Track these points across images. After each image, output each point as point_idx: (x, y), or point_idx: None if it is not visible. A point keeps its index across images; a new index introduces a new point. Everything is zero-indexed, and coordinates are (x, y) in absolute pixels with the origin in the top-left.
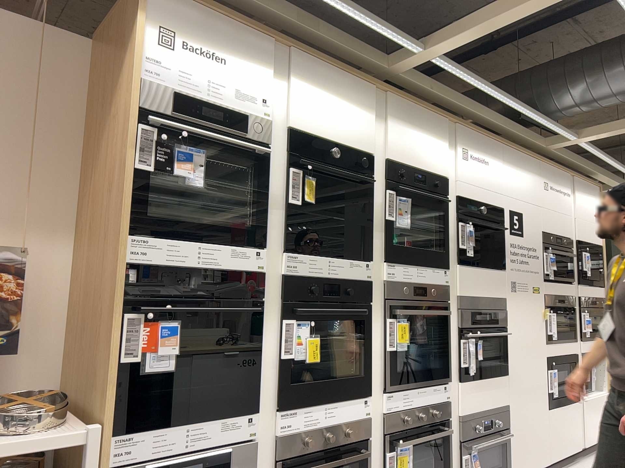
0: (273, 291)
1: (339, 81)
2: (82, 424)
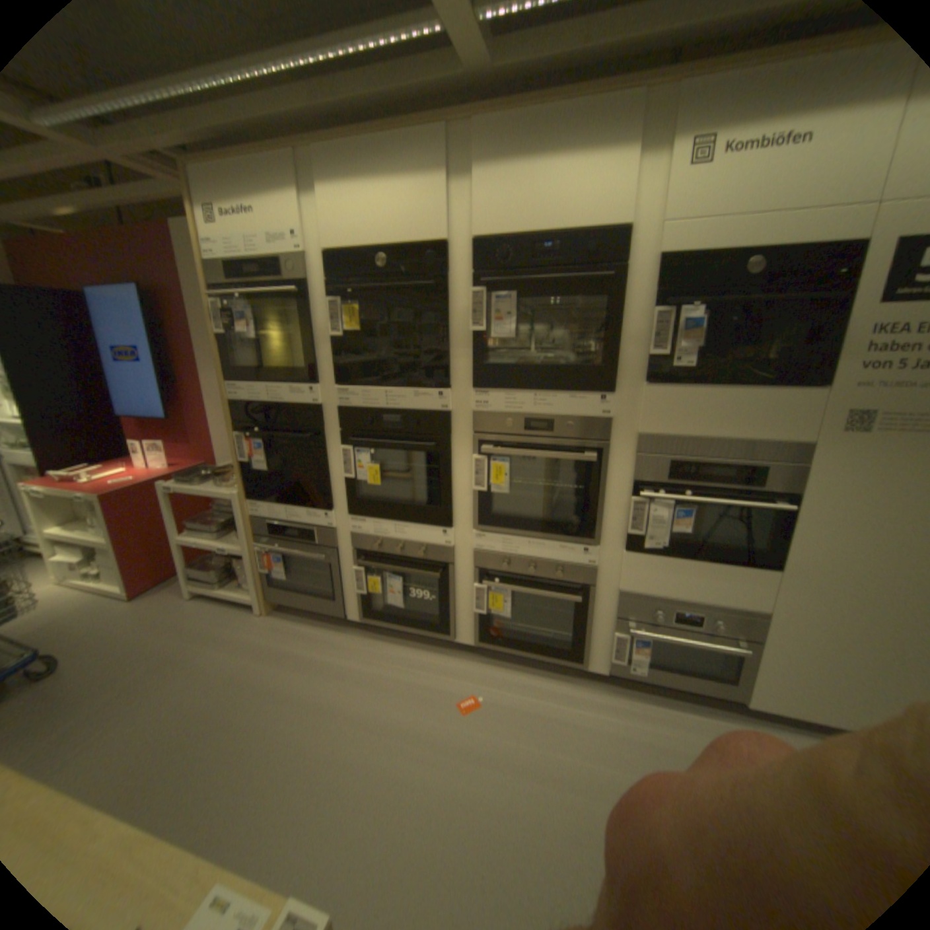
0: (336, 425)
1: (383, 147)
2: (229, 496)
